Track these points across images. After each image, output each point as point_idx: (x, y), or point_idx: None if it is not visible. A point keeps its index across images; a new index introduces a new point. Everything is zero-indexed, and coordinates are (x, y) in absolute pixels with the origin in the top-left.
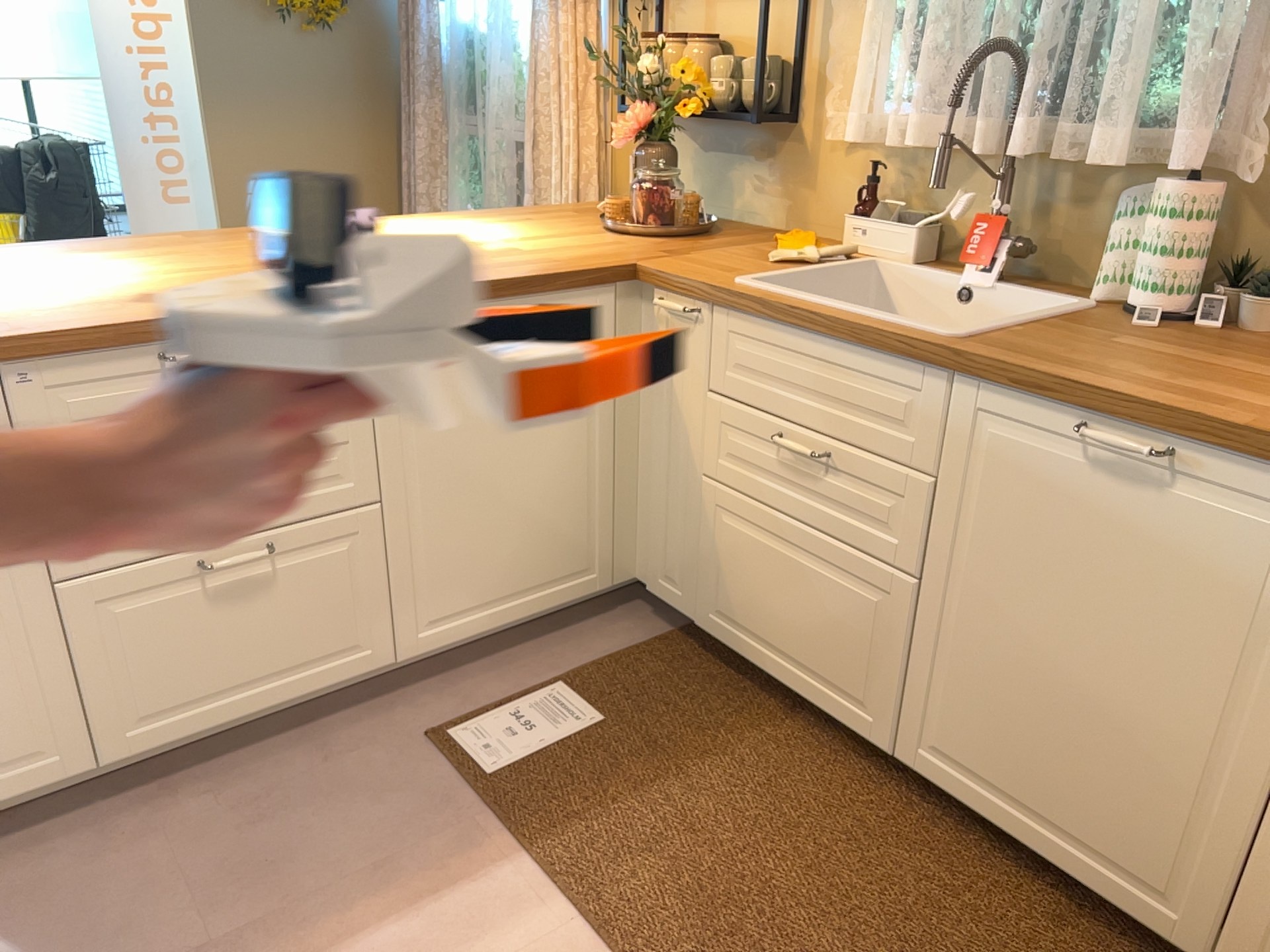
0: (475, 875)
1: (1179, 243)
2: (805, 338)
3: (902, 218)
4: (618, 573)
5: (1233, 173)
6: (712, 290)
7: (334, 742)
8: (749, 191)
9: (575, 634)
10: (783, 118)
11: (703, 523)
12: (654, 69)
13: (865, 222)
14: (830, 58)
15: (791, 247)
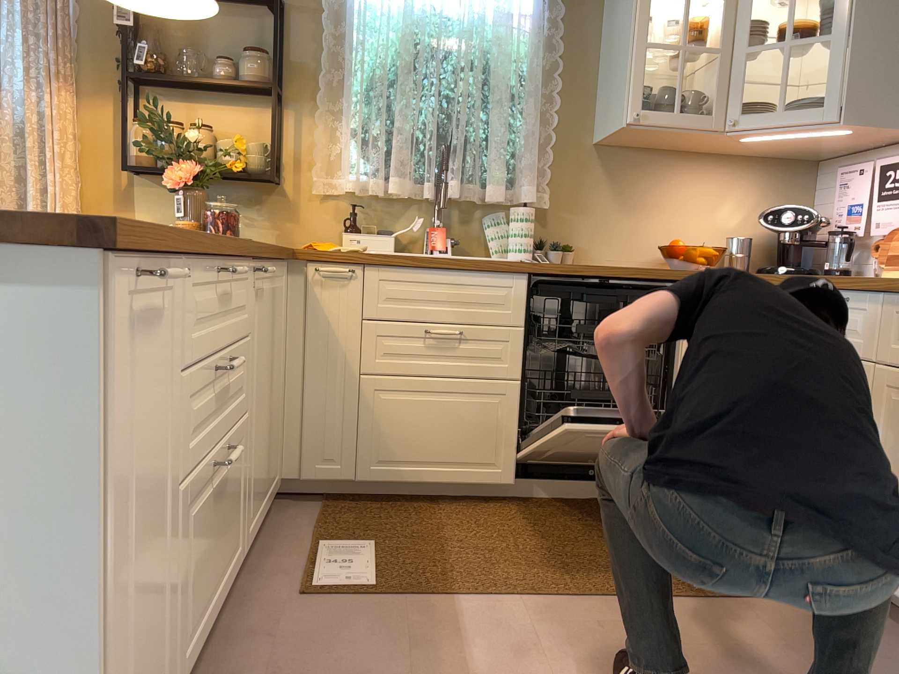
0: (453, 618)
1: (532, 229)
2: (438, 273)
3: (379, 231)
4: (279, 475)
5: (533, 204)
6: (367, 256)
7: (251, 632)
8: (243, 225)
9: (274, 525)
10: (270, 180)
11: (360, 407)
12: (201, 139)
13: (360, 234)
14: (305, 147)
15: (330, 247)
